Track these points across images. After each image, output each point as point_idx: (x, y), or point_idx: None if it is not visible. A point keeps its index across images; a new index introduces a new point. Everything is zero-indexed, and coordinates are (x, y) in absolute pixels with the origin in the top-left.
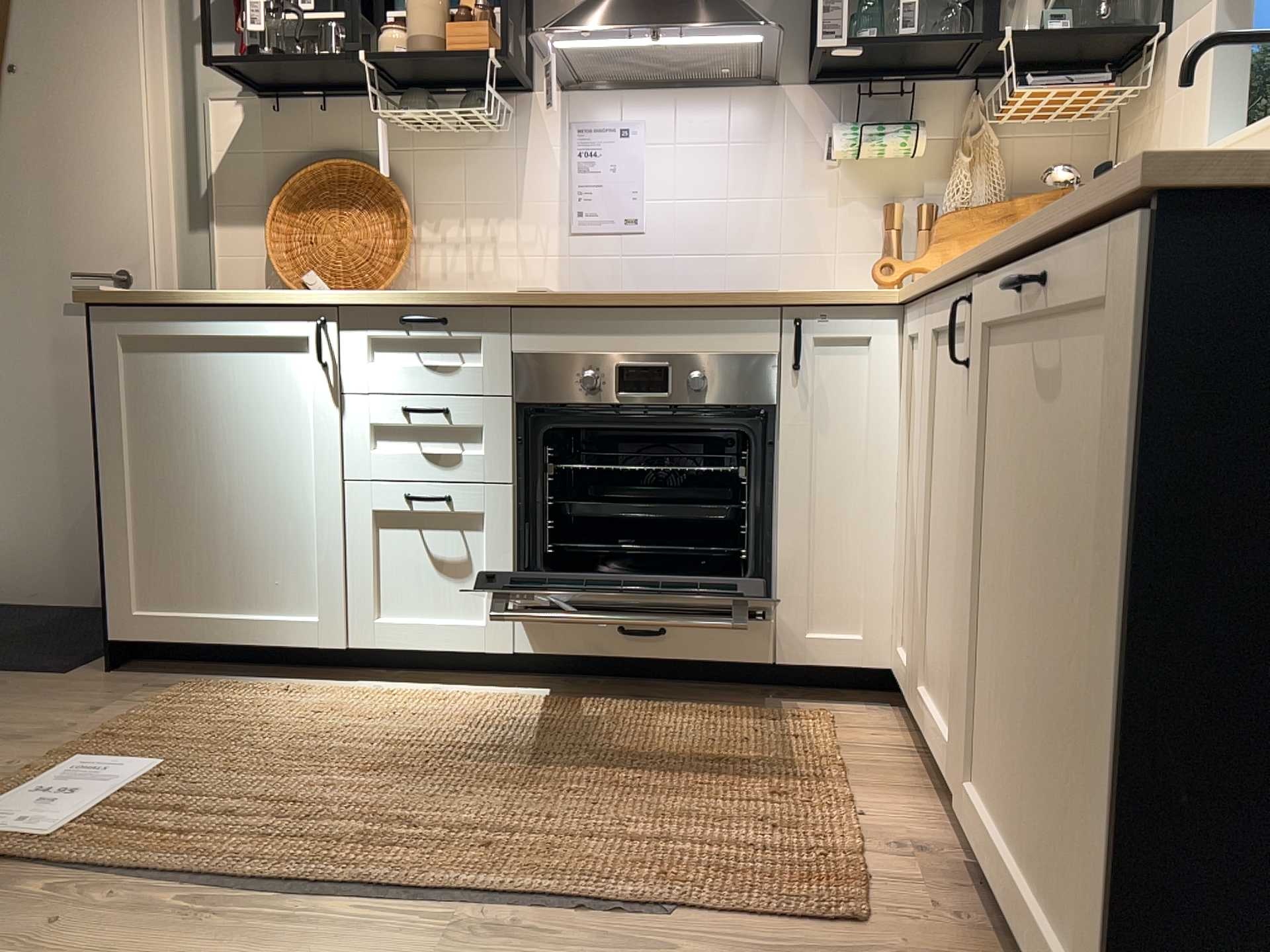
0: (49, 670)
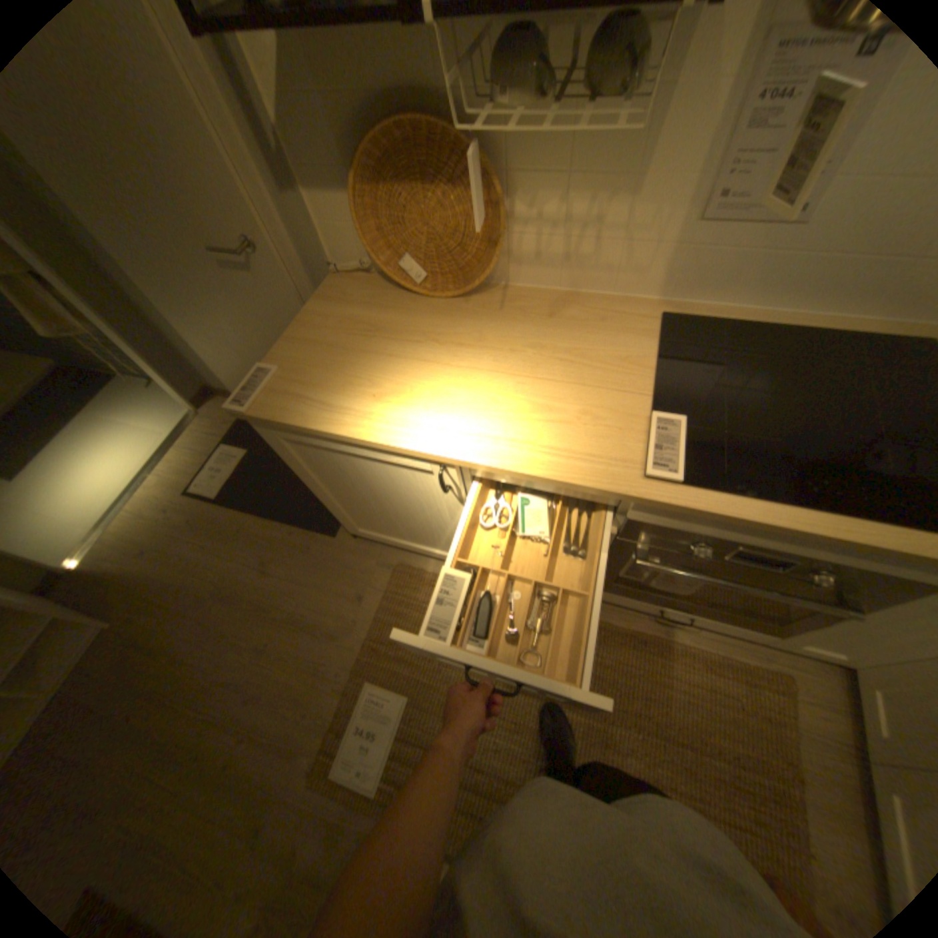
0: (324, 530)
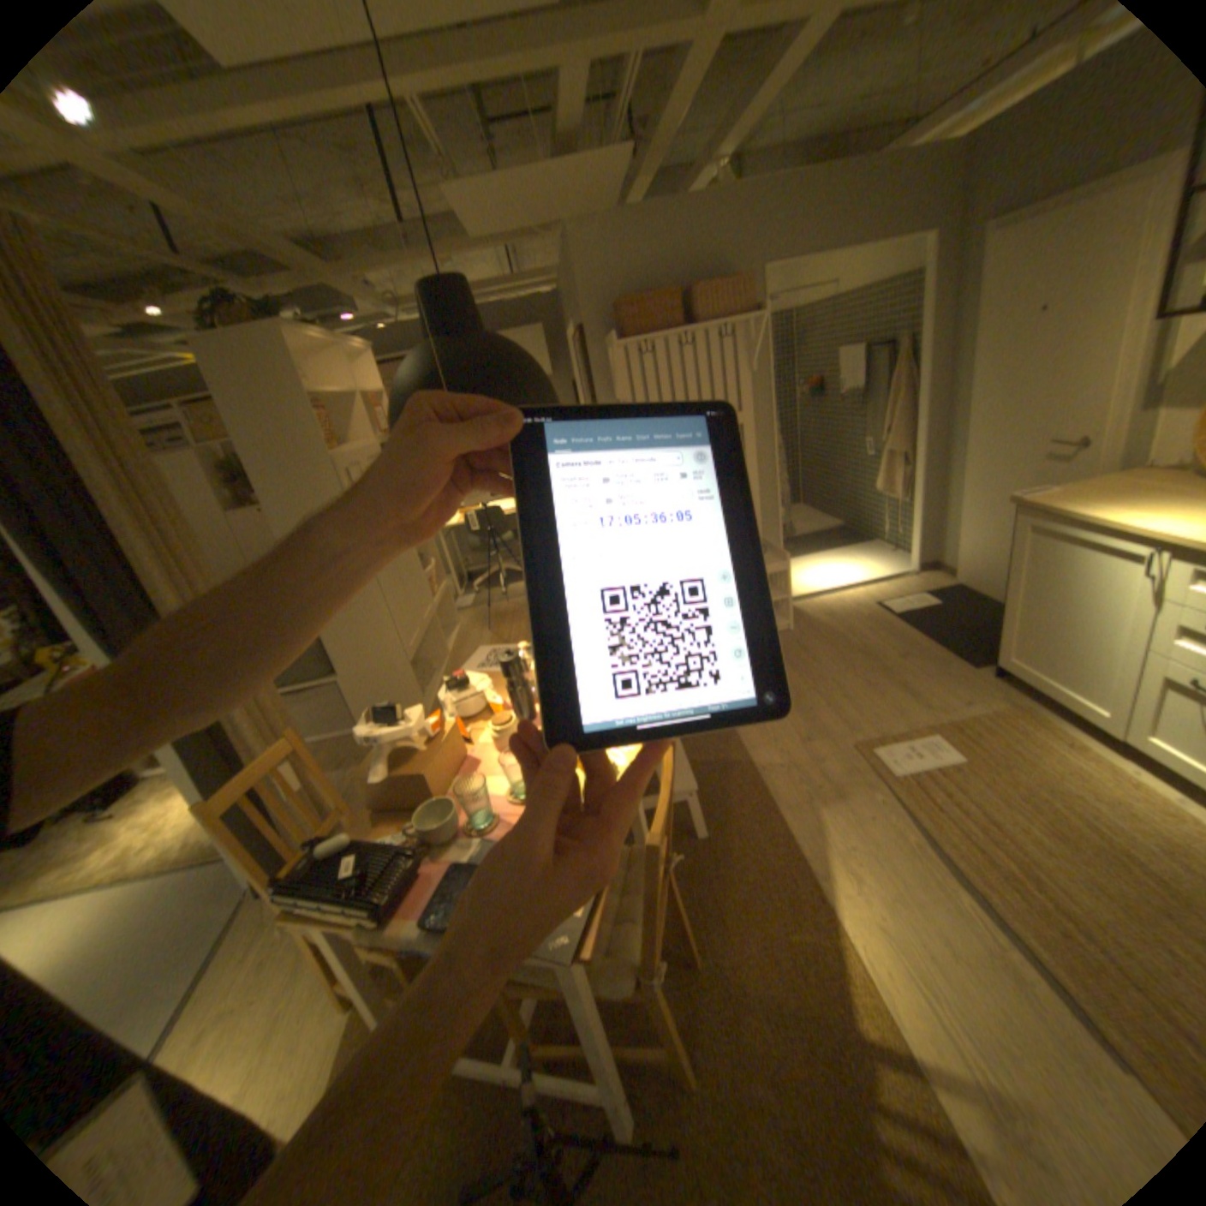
0: (972, 662)
